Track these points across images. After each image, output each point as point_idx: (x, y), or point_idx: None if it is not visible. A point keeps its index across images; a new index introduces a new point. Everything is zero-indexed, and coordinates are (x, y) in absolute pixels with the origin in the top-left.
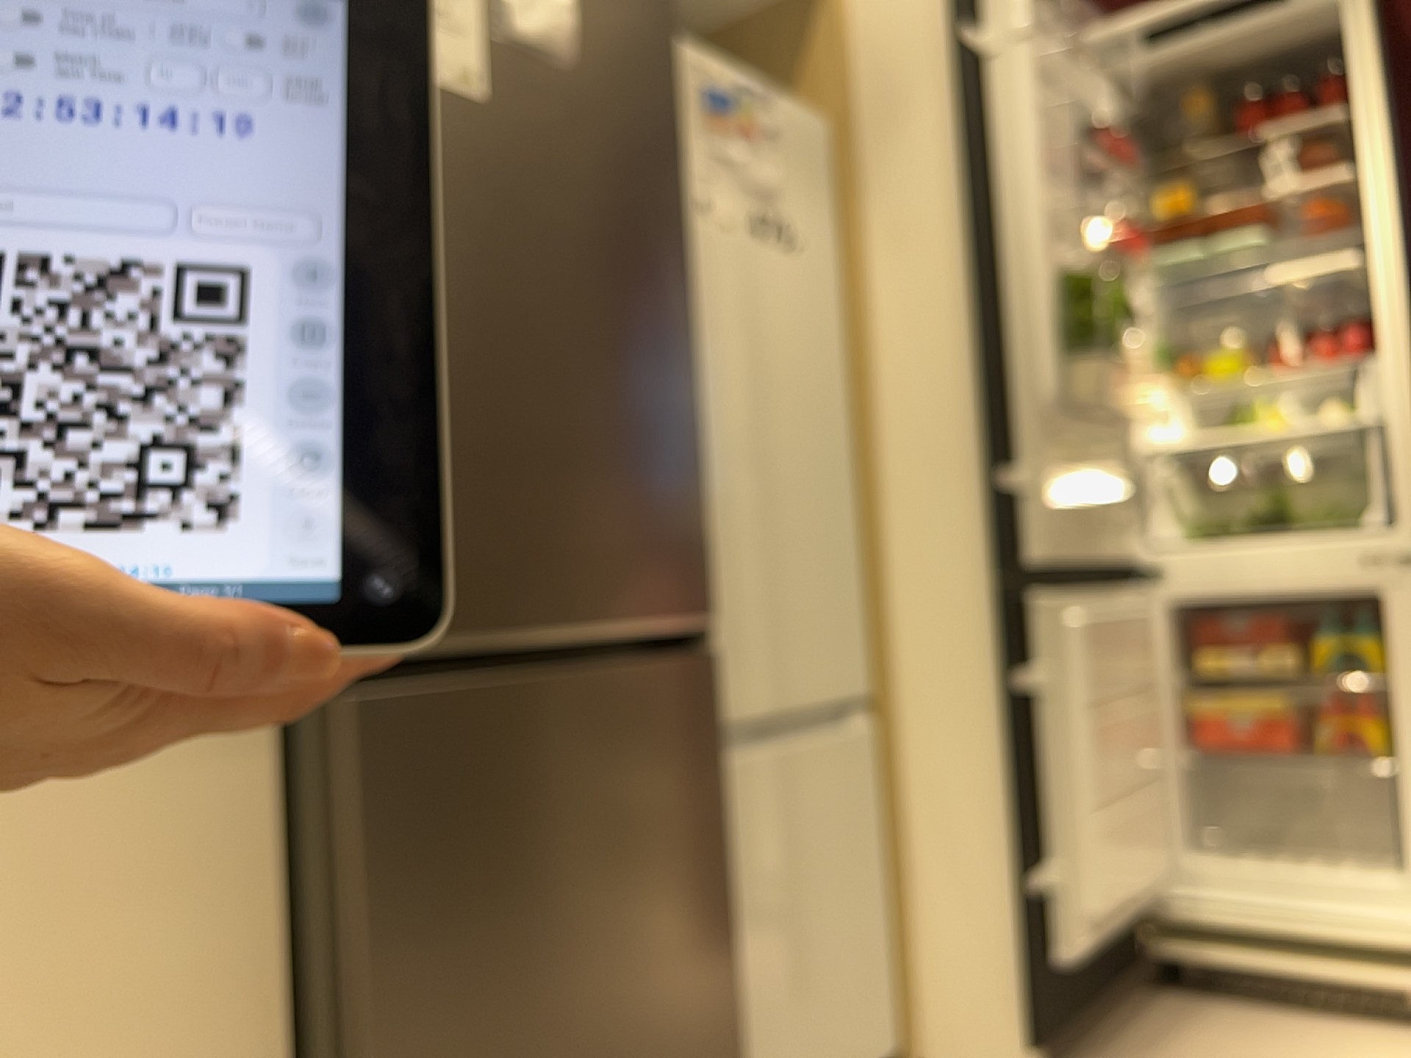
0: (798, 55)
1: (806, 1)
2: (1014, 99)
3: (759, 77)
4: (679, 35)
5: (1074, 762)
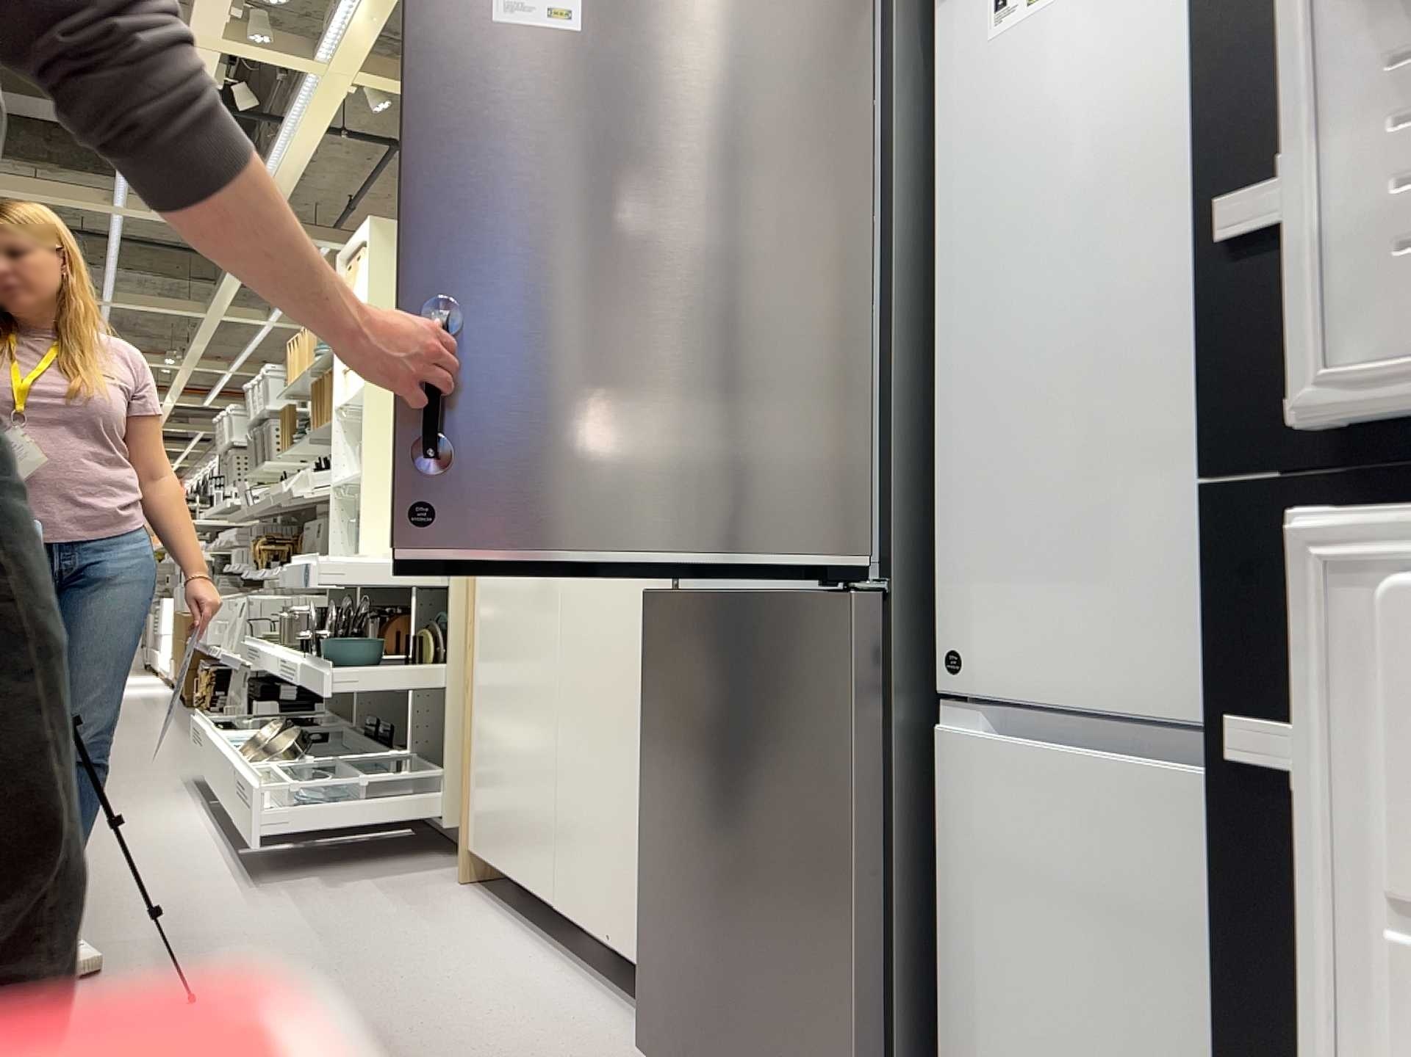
0: None
1: None
2: None
3: None
4: None
5: None
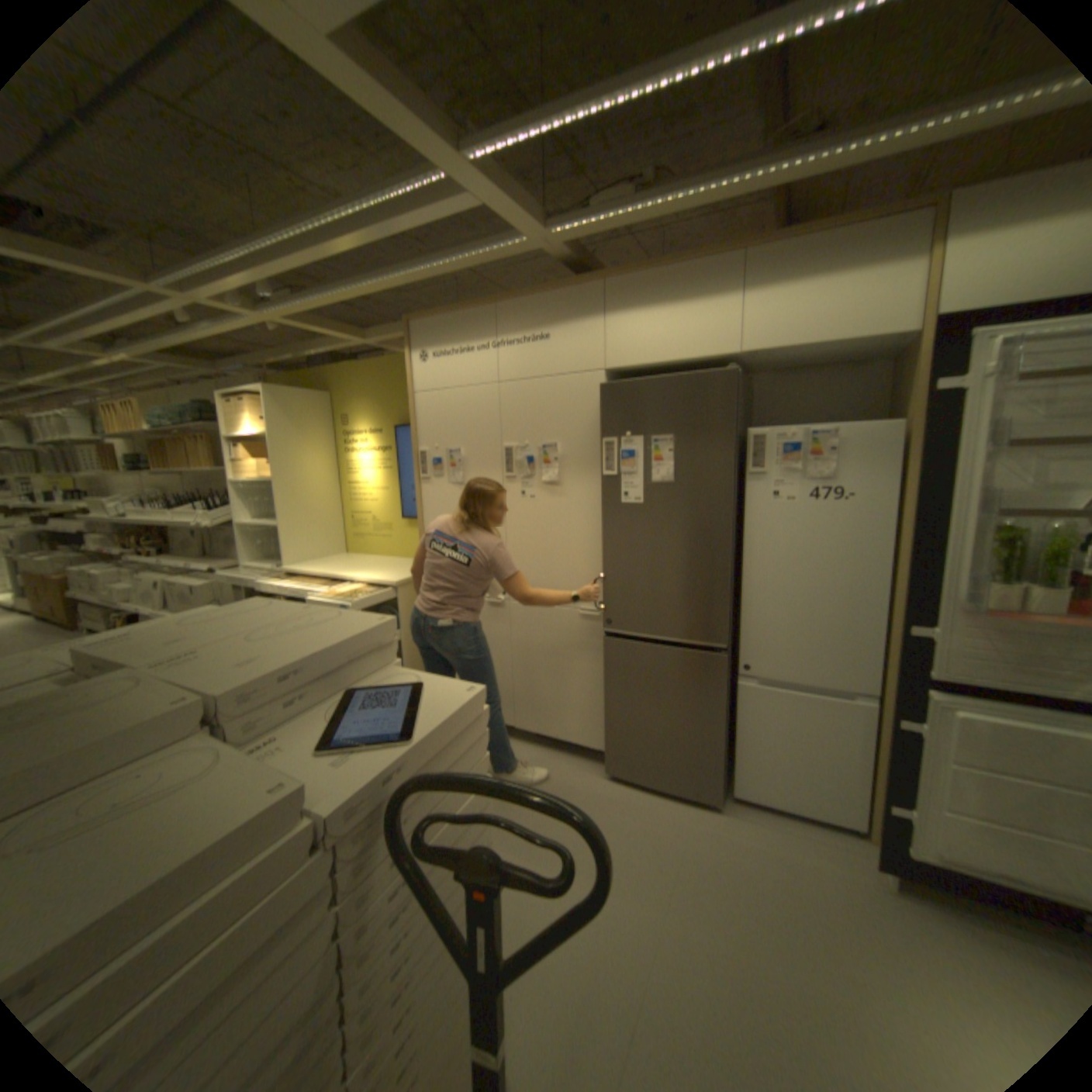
0: (915, 374)
1: (920, 345)
2: (975, 422)
3: (829, 425)
4: (770, 428)
5: (943, 781)
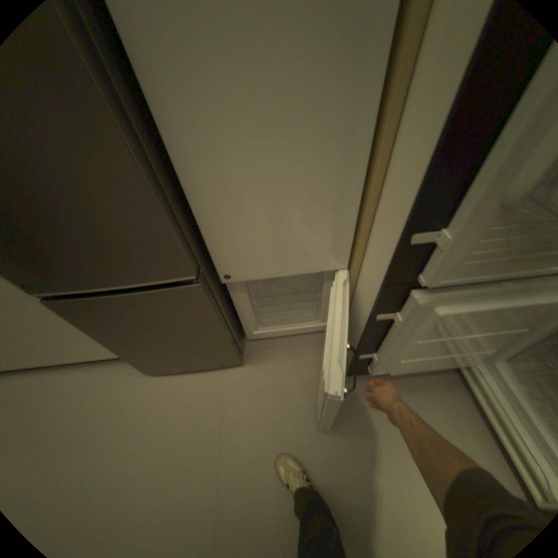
0: None
1: None
2: None
3: None
4: None
5: (402, 343)
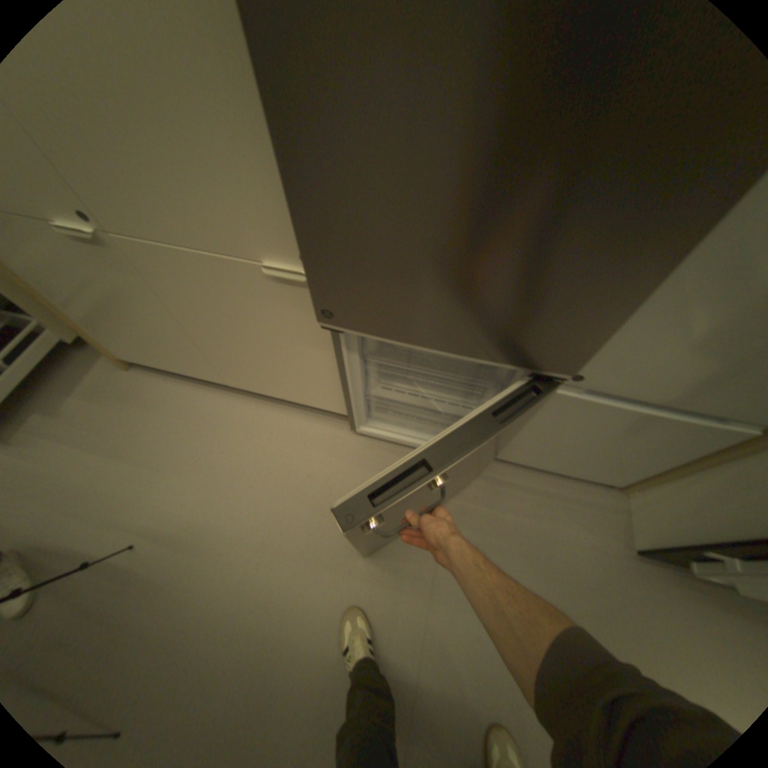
0: None
1: None
2: None
3: None
4: None
5: None
